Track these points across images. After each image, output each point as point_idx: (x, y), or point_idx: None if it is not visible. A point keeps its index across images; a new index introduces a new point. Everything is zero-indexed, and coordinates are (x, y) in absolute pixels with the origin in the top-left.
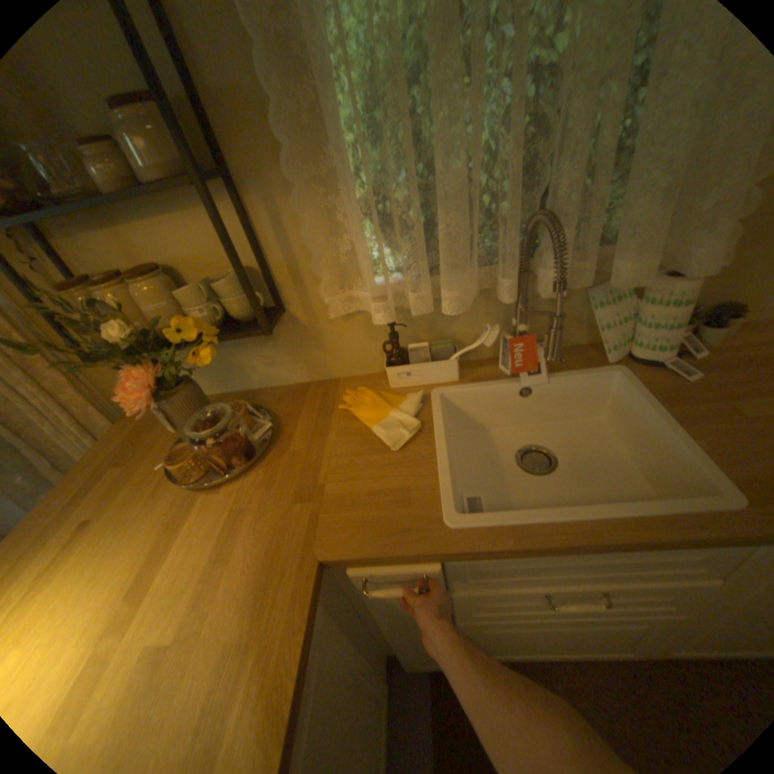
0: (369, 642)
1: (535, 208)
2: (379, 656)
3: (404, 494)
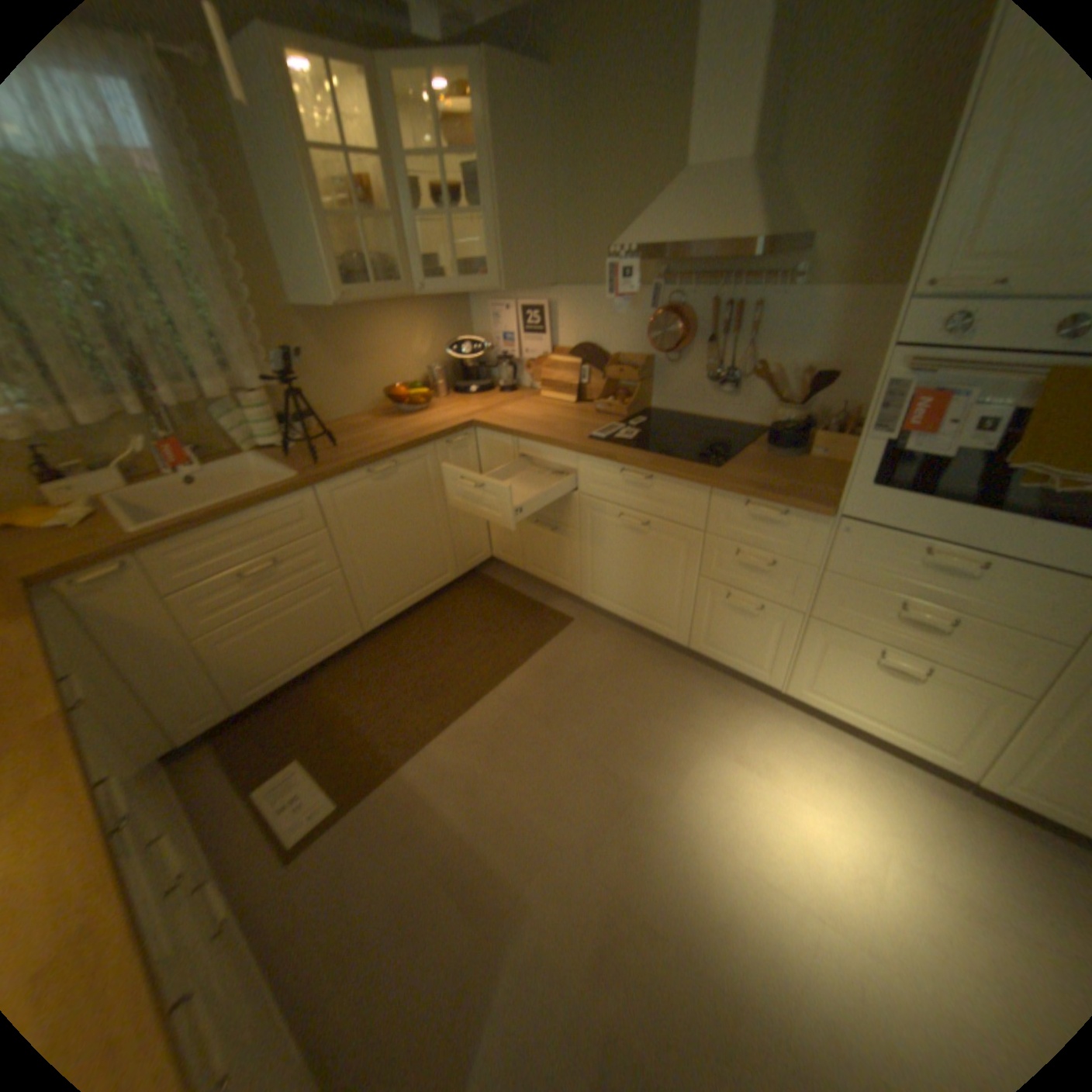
0: (115, 719)
1: (125, 359)
2: (138, 747)
3: (87, 541)
